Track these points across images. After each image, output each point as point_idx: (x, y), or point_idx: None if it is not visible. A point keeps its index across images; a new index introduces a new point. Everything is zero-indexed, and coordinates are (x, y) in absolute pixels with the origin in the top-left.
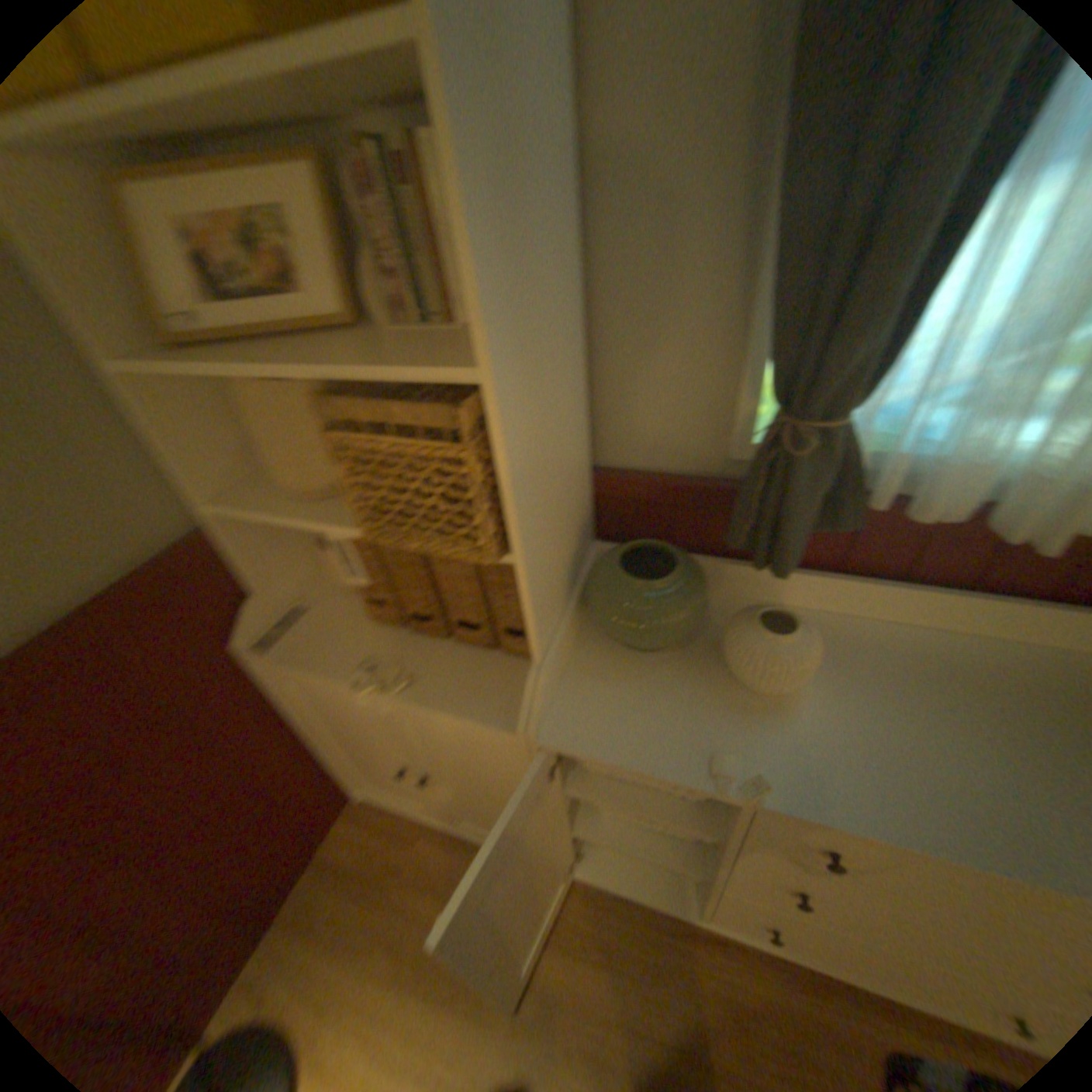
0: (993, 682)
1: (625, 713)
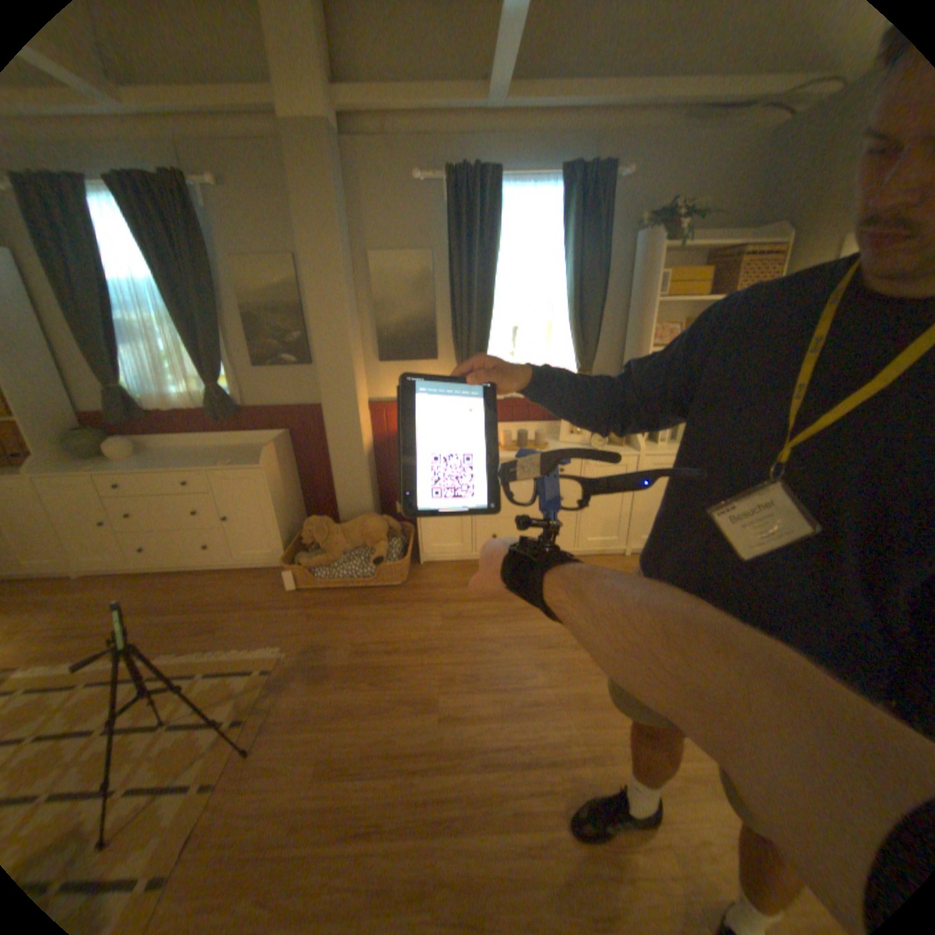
0: (183, 452)
1: (63, 469)
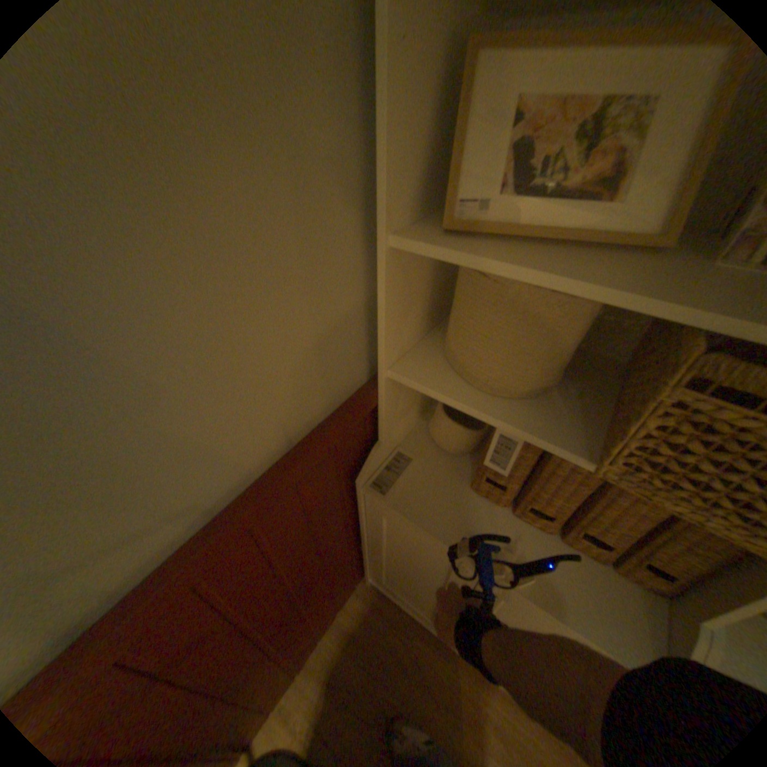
0: None
1: None
